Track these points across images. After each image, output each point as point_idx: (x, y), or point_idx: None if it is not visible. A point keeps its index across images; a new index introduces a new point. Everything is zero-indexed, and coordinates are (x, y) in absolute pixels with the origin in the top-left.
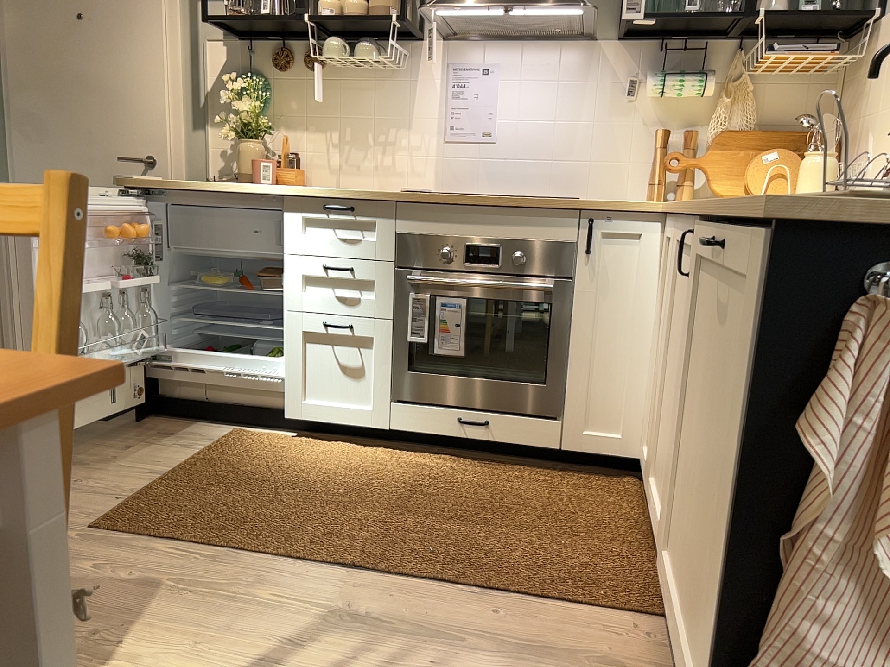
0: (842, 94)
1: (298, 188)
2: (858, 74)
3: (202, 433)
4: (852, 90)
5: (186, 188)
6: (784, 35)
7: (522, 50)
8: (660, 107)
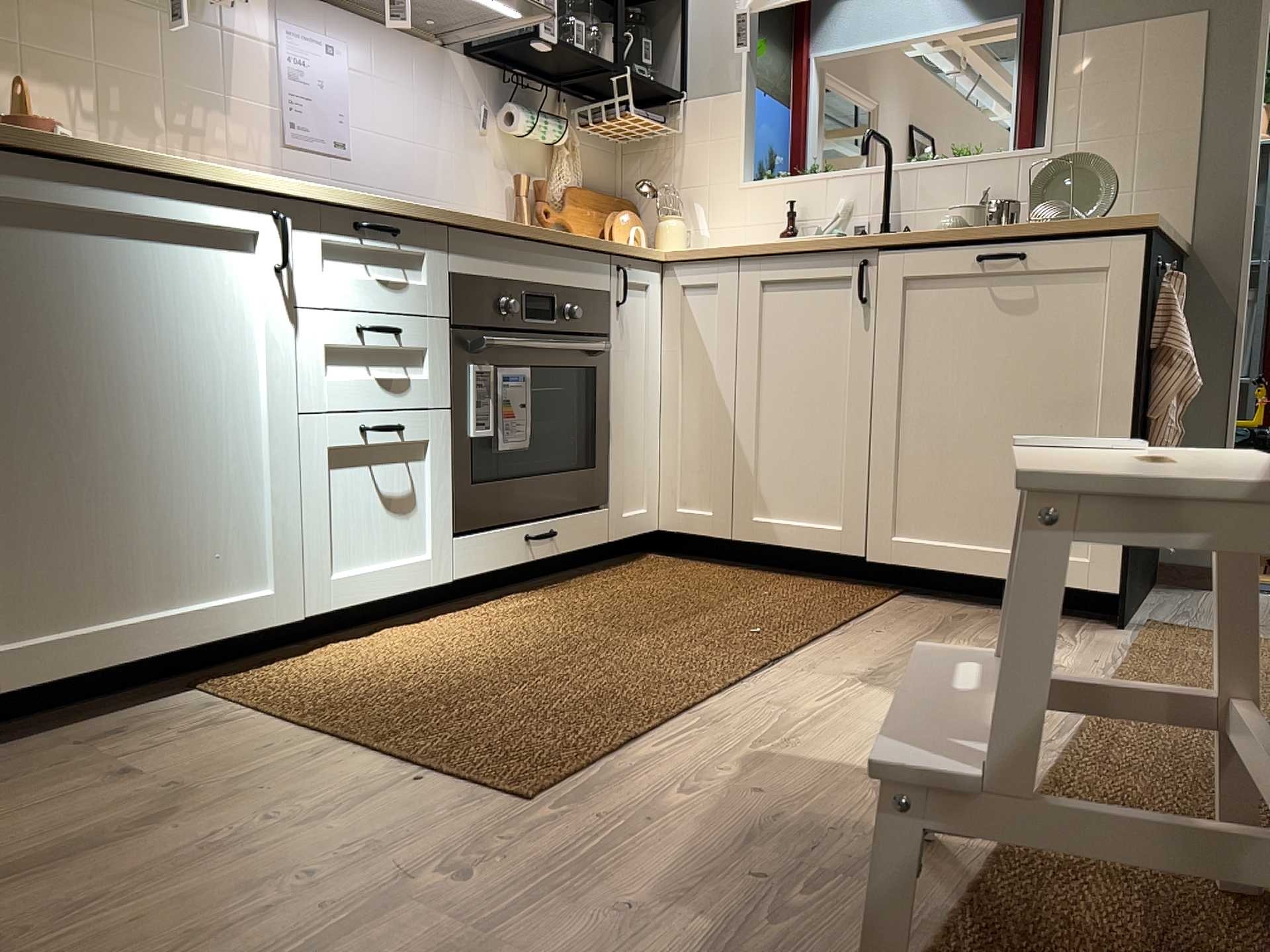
0: (628, 163)
1: (311, 188)
2: (655, 147)
3: (160, 708)
4: (649, 160)
5: (95, 157)
6: (593, 96)
7: (375, 37)
8: (508, 148)
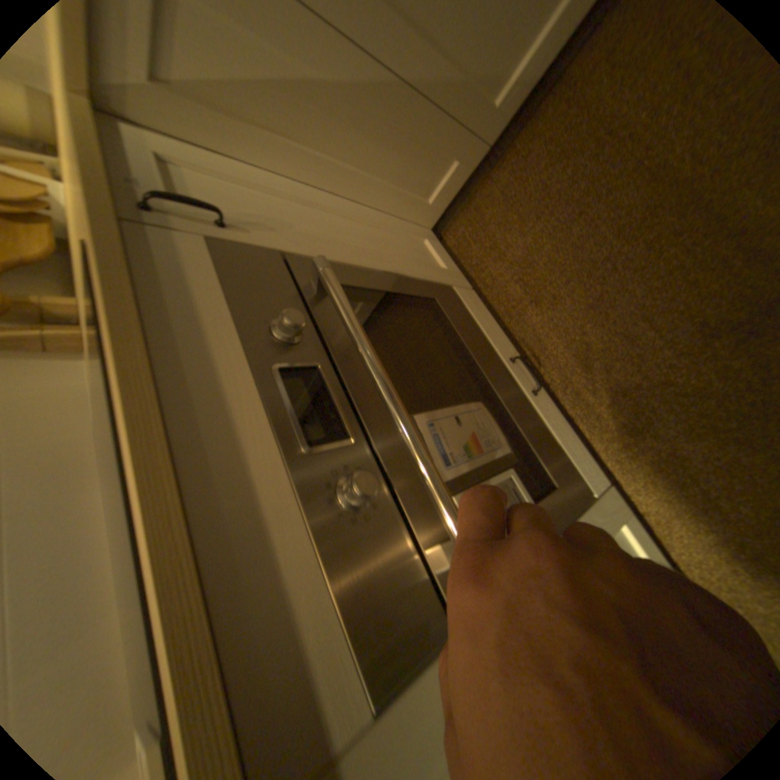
0: None
1: None
2: None
3: None
4: None
5: None
6: None
7: None
8: None
